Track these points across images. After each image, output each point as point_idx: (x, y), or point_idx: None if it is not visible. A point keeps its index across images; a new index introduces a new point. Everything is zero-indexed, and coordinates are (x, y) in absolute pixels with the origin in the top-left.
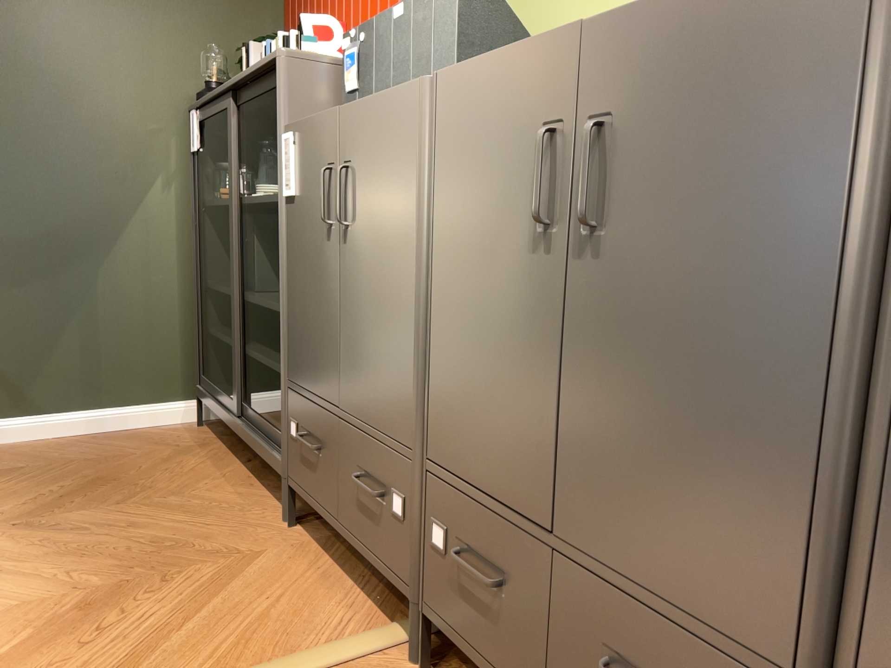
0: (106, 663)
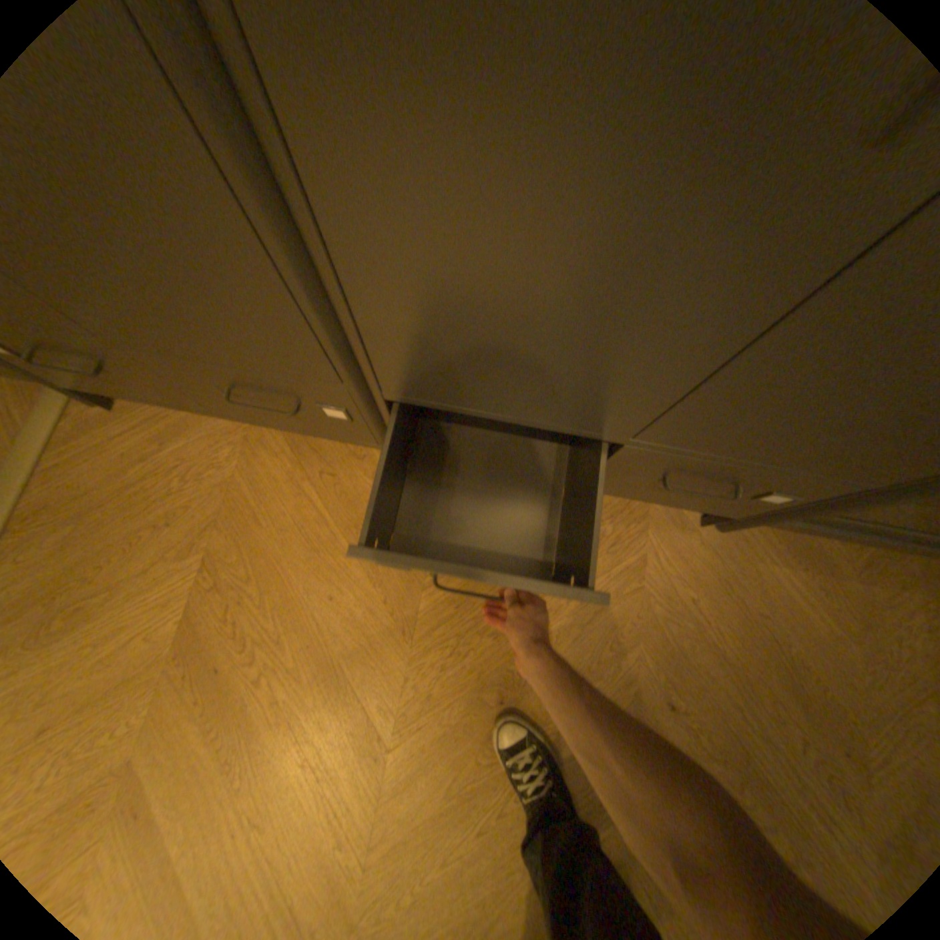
0: None
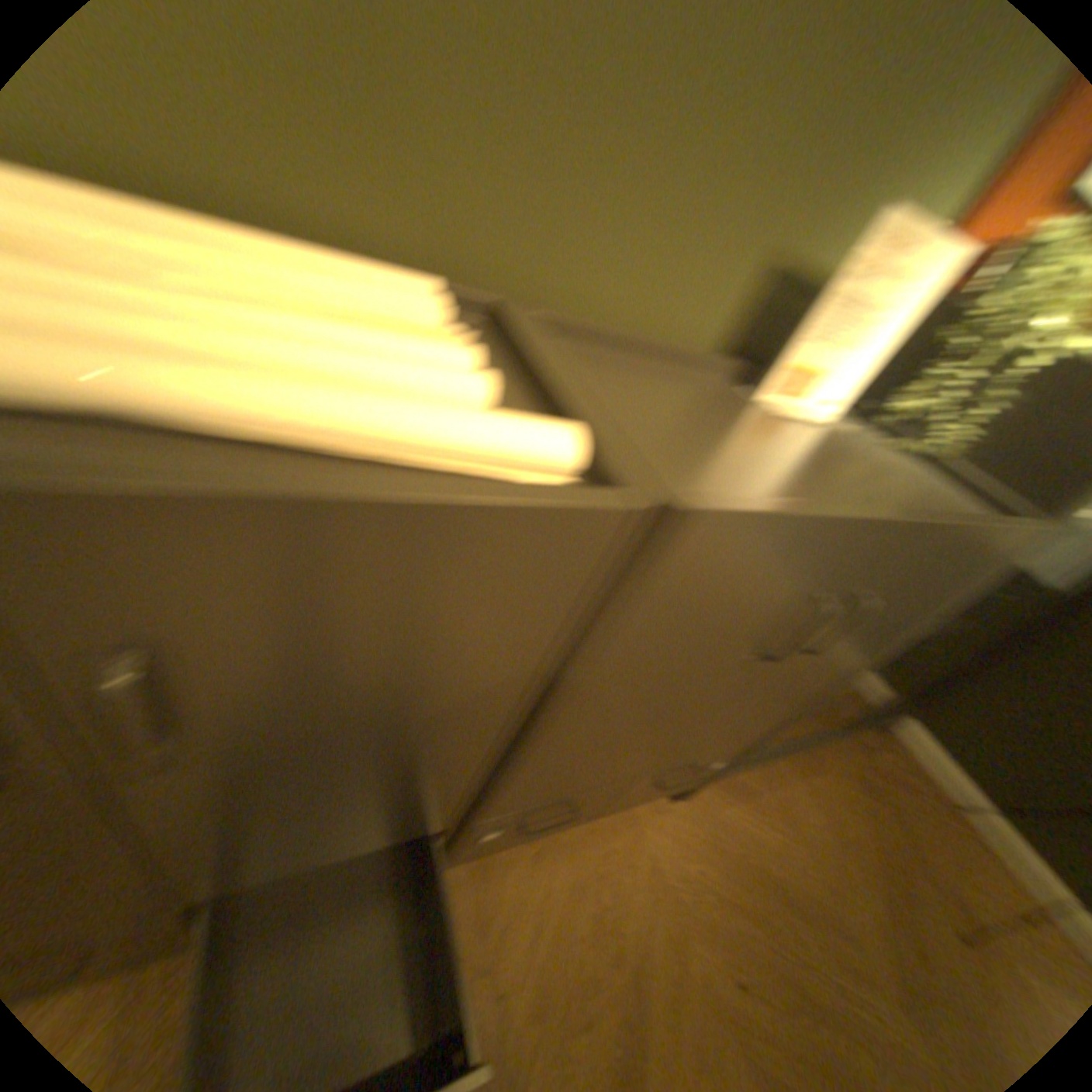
0: None
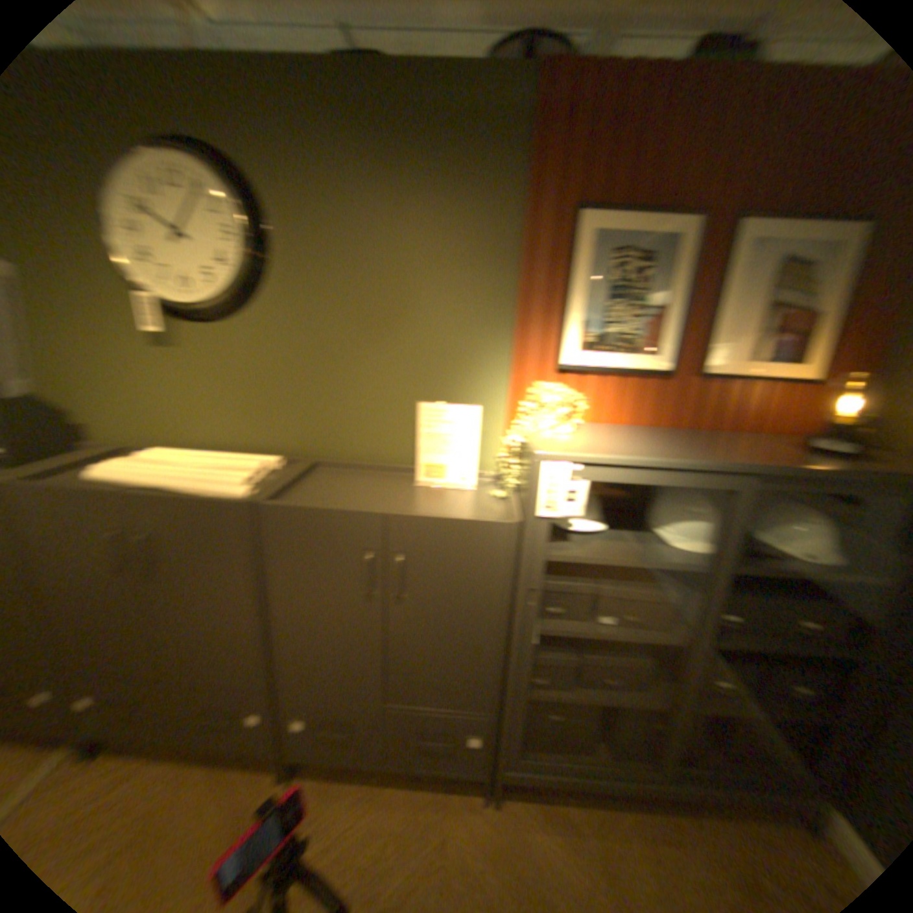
0: None
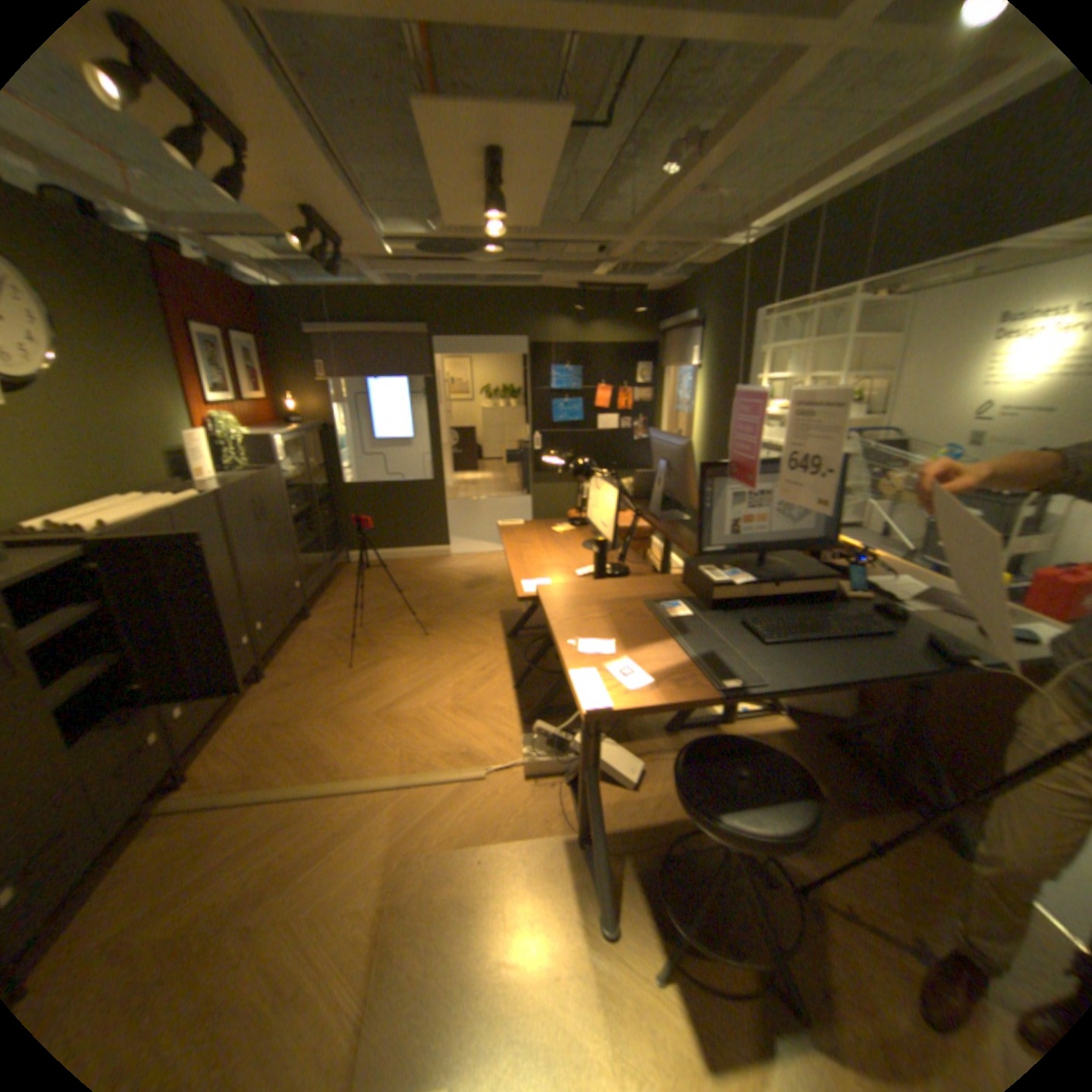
0: (283, 836)
